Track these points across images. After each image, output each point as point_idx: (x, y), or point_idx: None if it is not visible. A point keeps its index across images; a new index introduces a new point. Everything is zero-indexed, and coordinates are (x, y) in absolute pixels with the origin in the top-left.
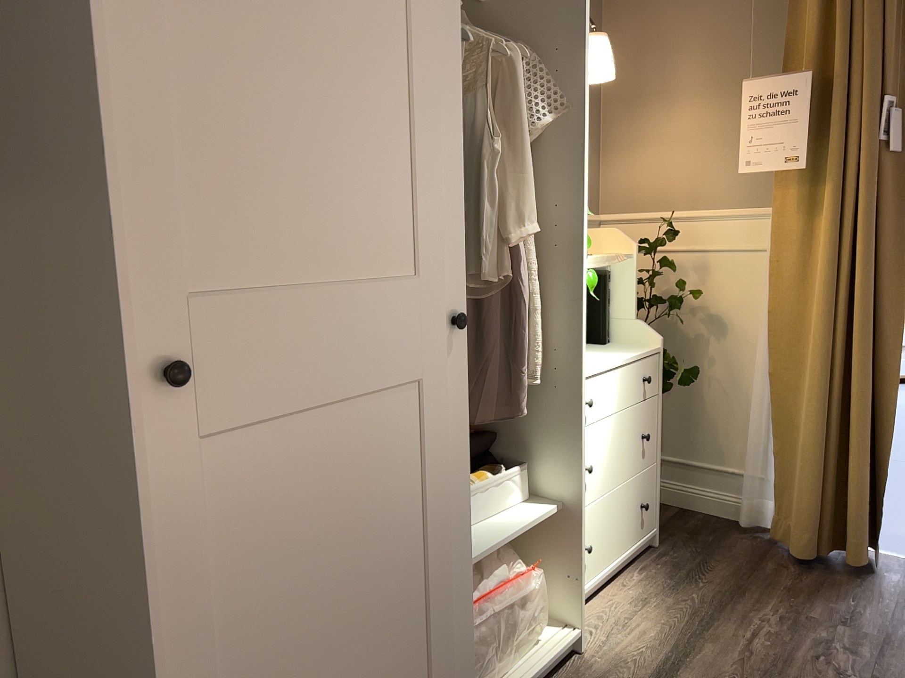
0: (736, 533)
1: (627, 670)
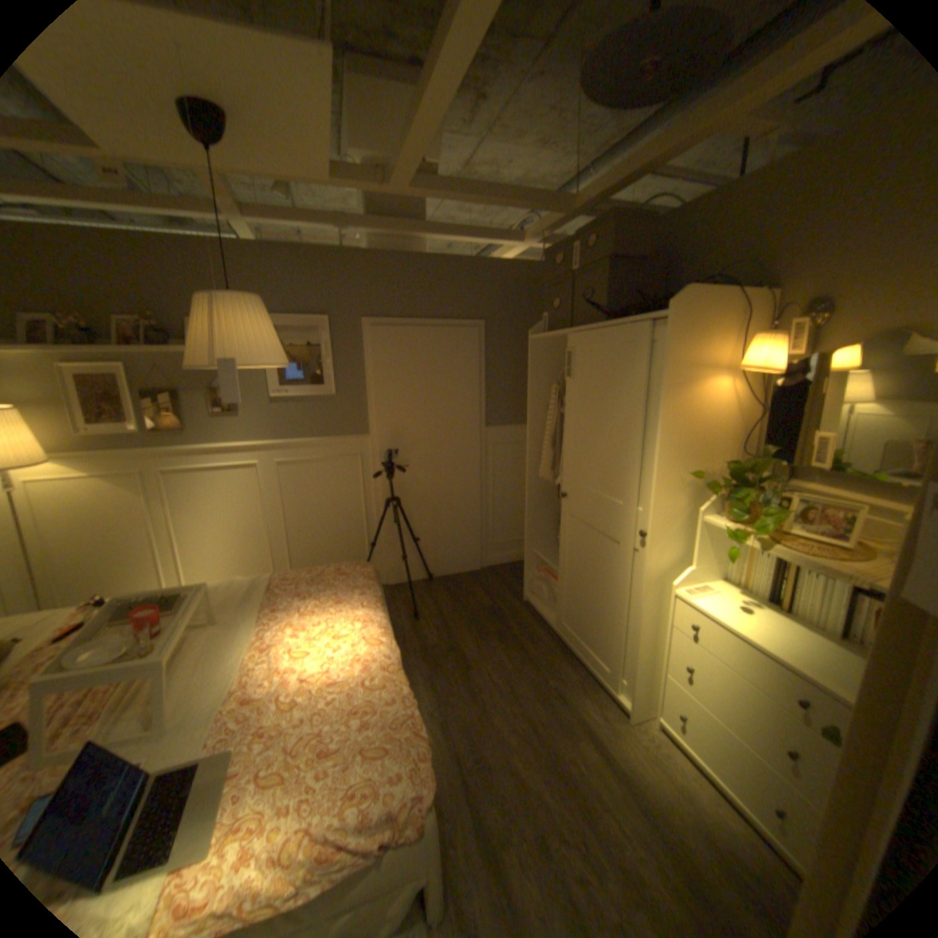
0: None
1: (600, 731)
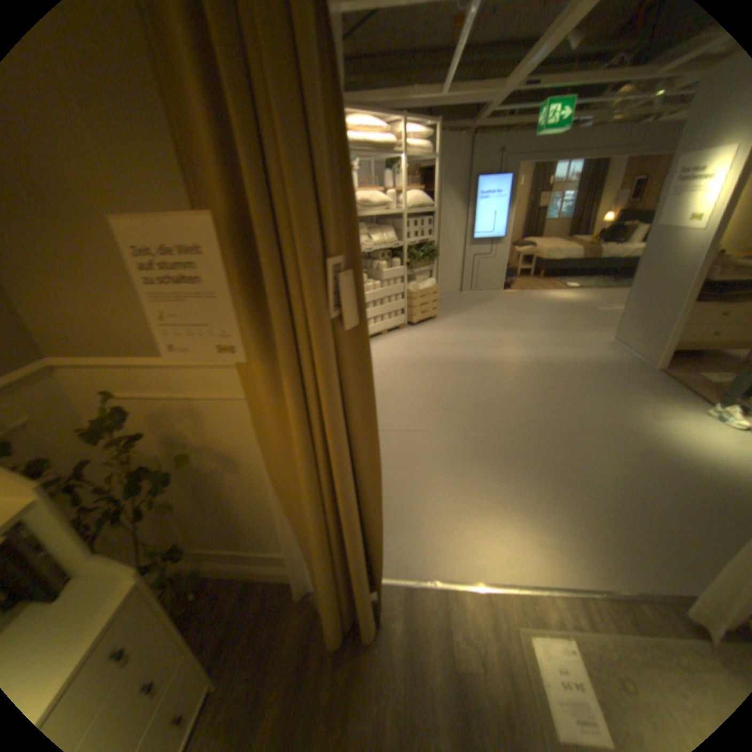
0: (292, 613)
1: None
